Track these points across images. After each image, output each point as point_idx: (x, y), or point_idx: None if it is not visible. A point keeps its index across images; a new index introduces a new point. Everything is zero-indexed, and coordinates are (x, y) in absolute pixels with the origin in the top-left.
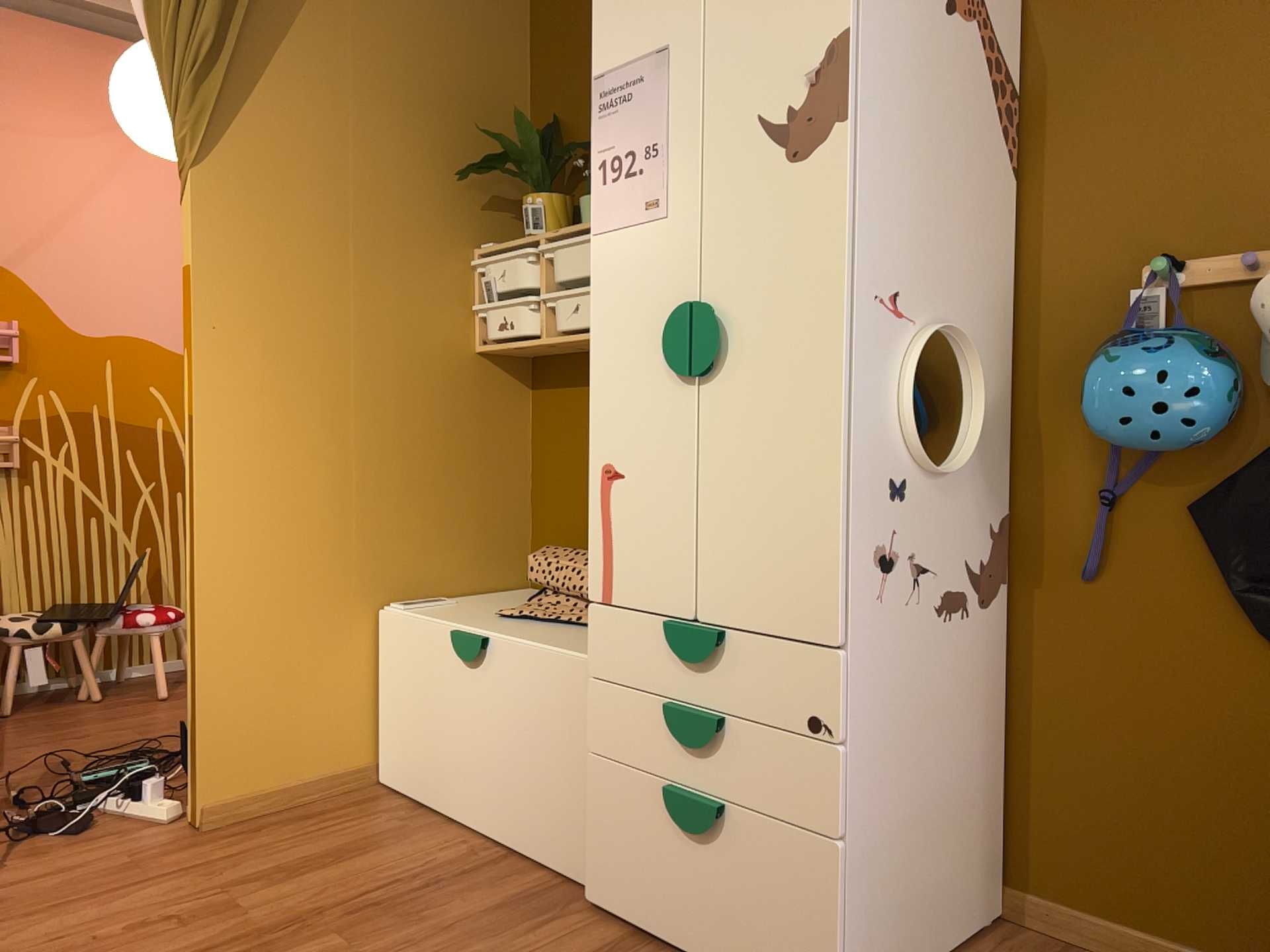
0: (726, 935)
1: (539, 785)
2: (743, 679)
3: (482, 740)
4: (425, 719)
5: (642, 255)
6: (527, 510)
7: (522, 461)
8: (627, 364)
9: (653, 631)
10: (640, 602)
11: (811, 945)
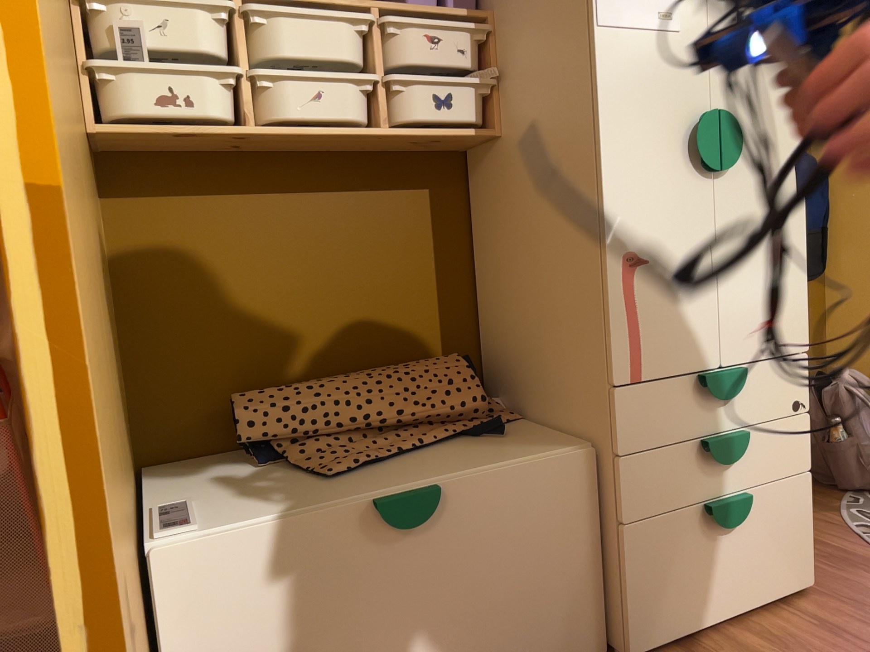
0: (750, 582)
1: (533, 603)
2: (753, 396)
3: (438, 611)
4: (313, 651)
5: (658, 61)
6: (123, 365)
7: (114, 299)
8: (647, 159)
9: (683, 389)
10: (672, 368)
11: (800, 543)
